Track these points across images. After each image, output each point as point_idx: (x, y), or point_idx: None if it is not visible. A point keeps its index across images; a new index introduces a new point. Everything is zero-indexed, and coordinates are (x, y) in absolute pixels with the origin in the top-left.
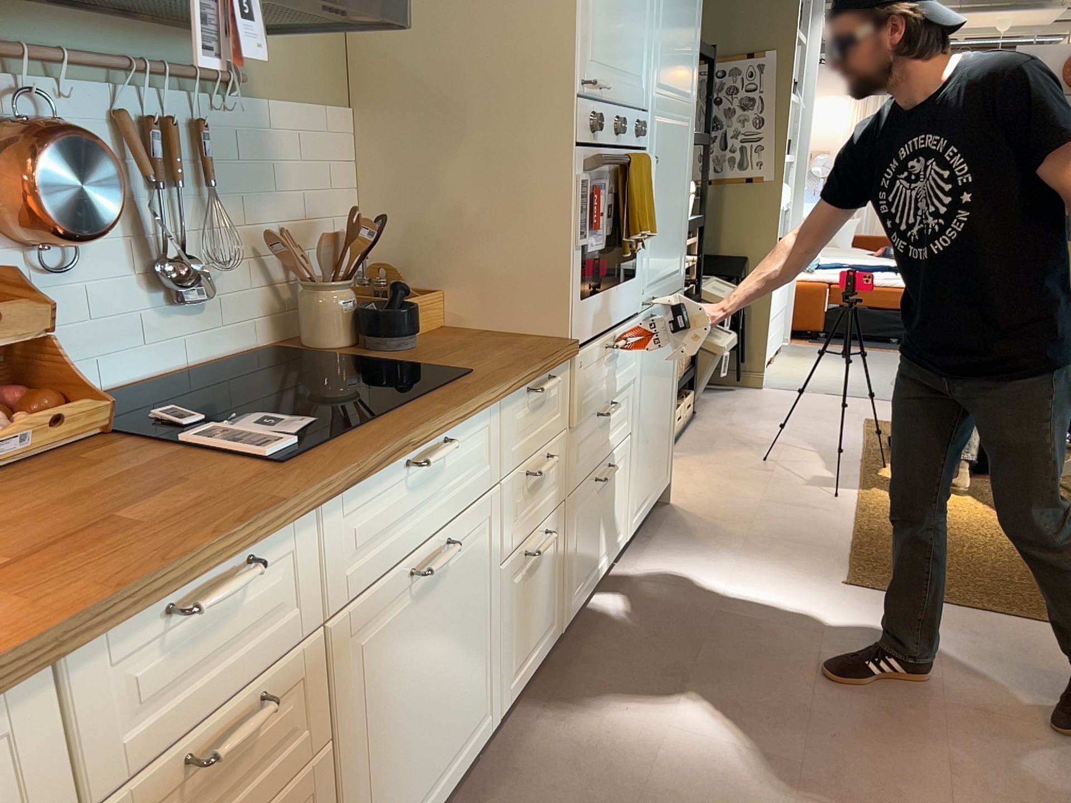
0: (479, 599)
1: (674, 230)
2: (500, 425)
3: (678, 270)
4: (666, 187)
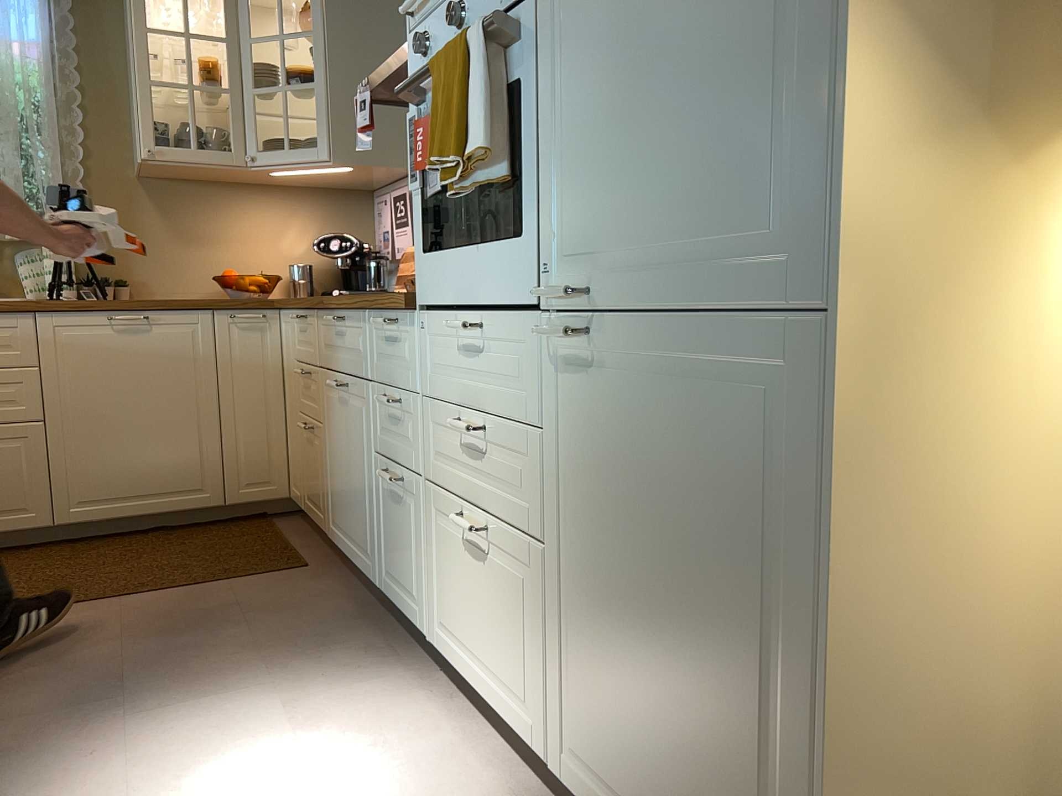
0: (363, 454)
1: (704, 113)
2: (369, 334)
3: (769, 238)
4: (633, 14)
